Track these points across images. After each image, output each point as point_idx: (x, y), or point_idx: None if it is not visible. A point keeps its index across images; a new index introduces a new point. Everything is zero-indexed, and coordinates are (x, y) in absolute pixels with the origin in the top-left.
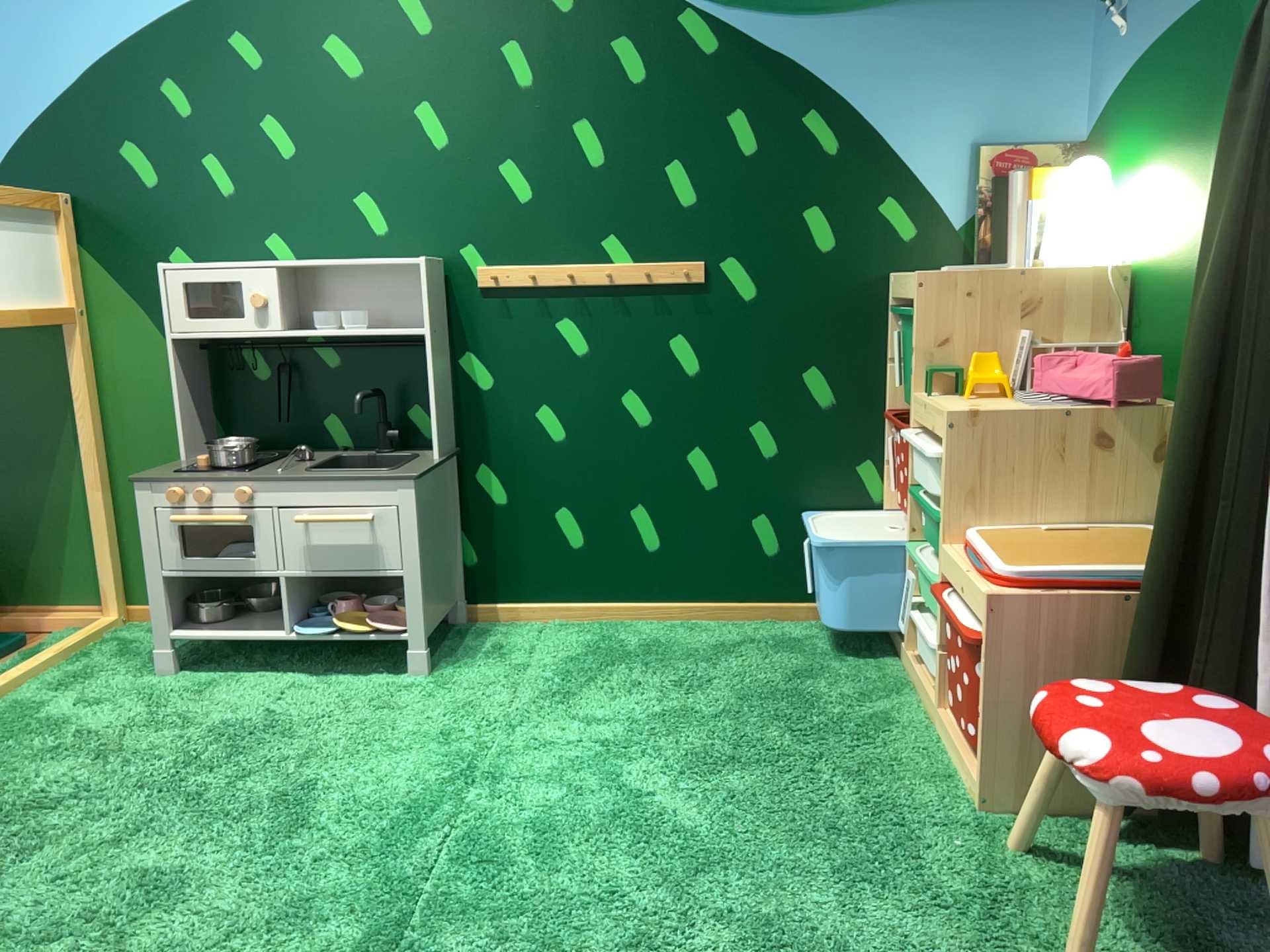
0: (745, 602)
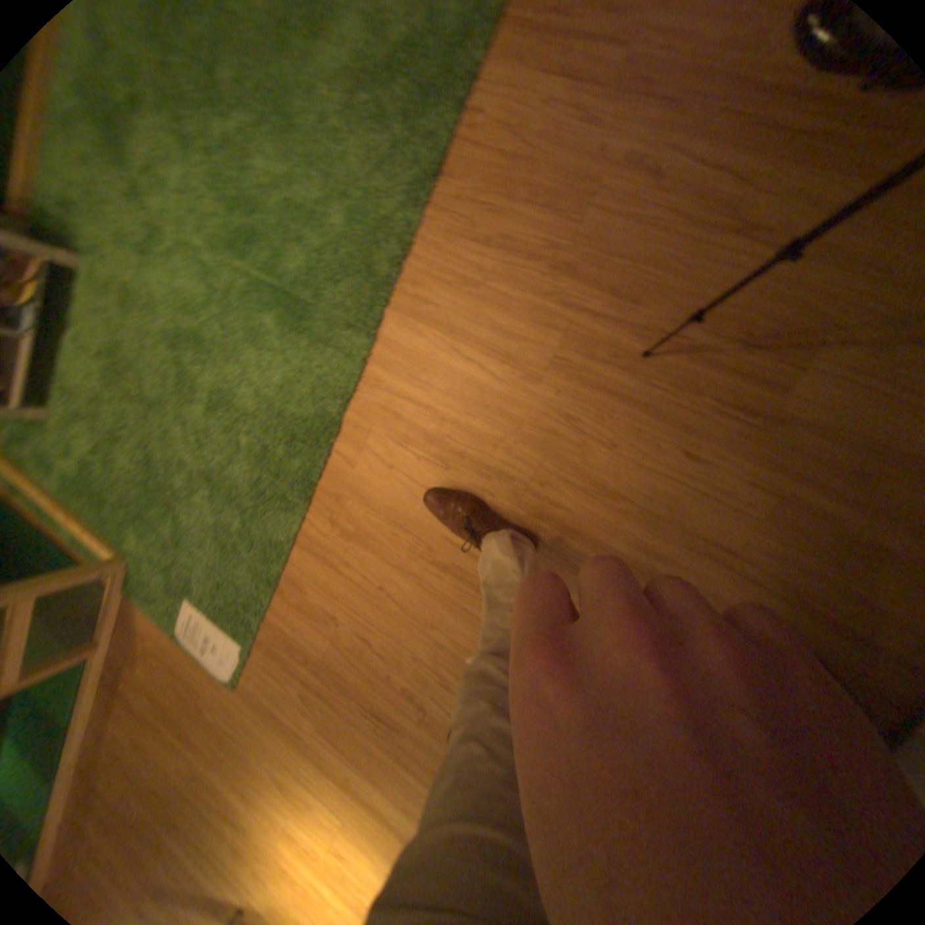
0: None
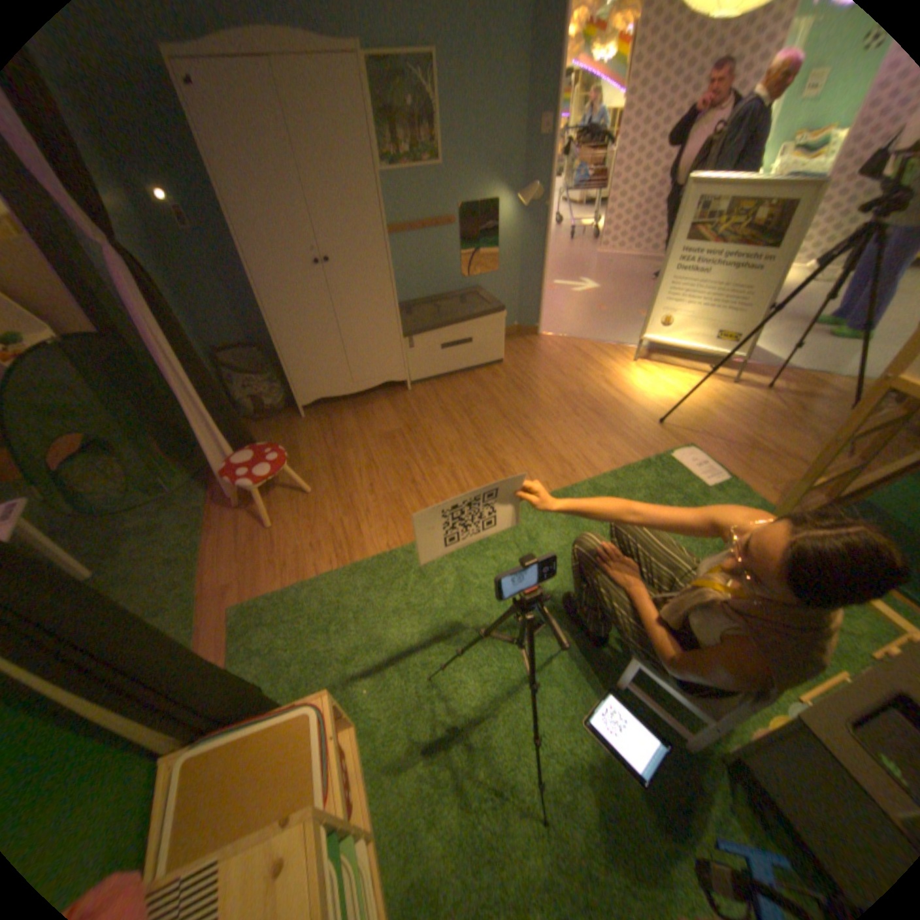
0: None
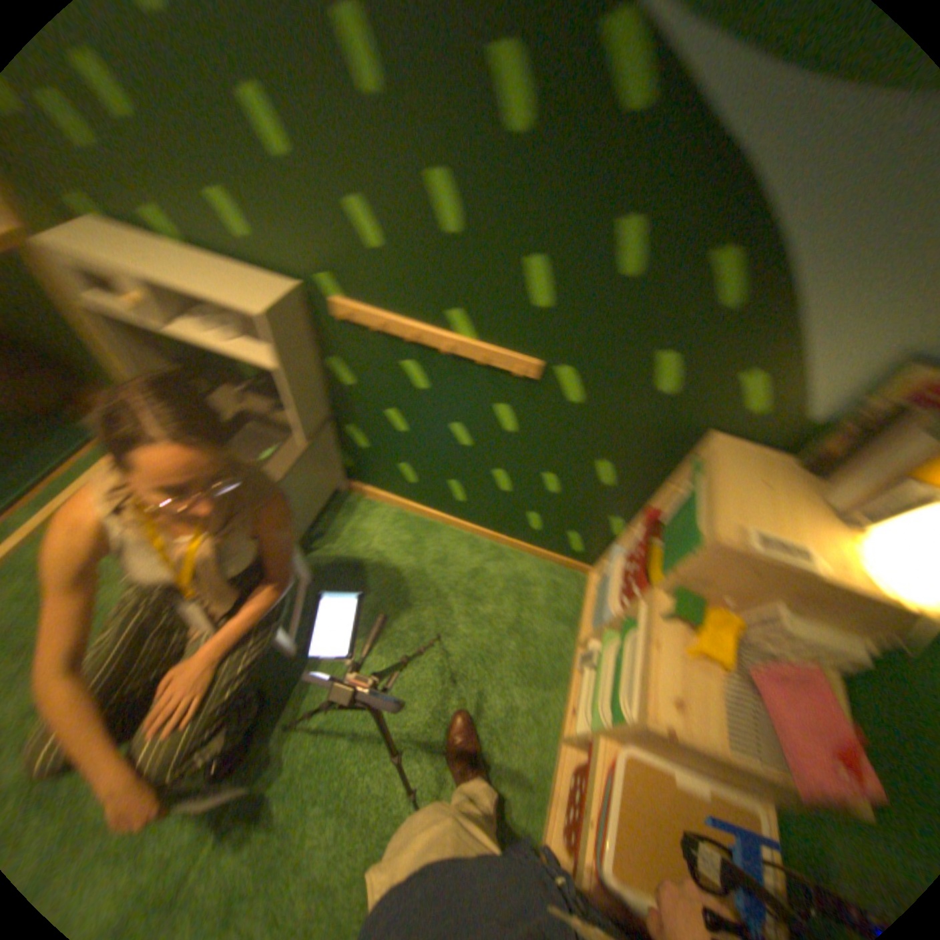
0: (510, 541)
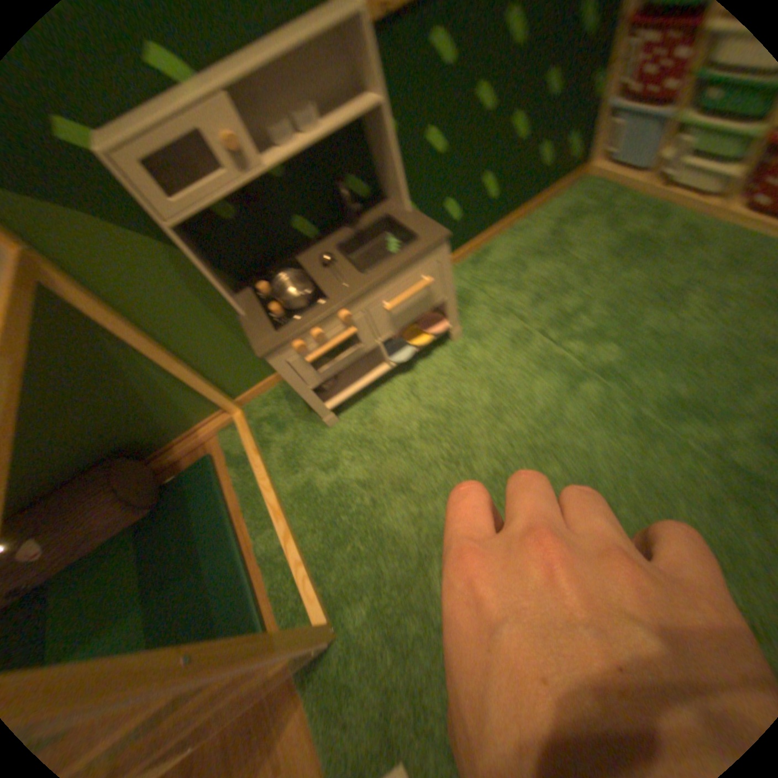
0: (535, 198)
